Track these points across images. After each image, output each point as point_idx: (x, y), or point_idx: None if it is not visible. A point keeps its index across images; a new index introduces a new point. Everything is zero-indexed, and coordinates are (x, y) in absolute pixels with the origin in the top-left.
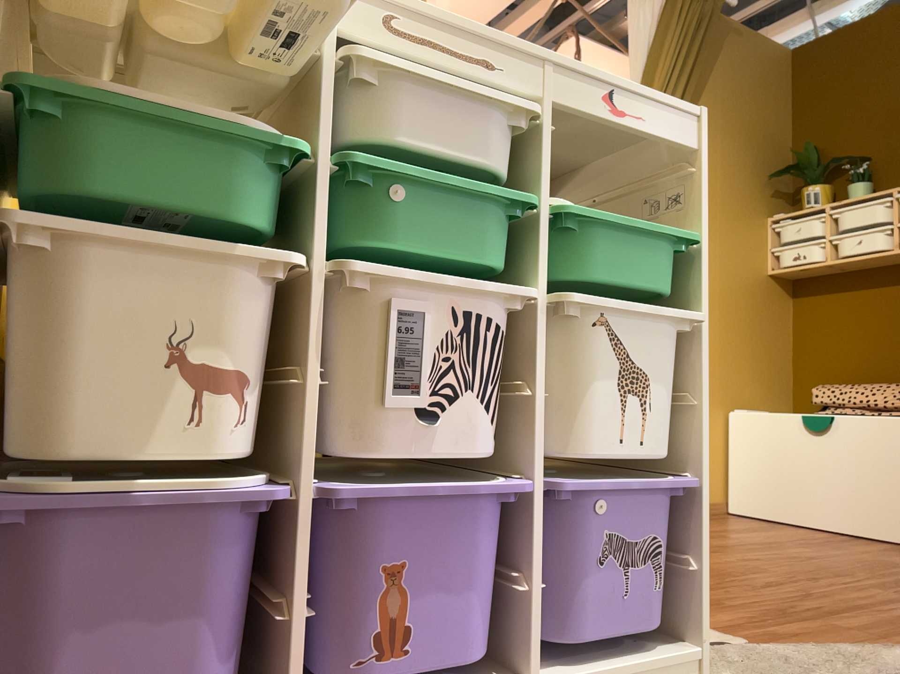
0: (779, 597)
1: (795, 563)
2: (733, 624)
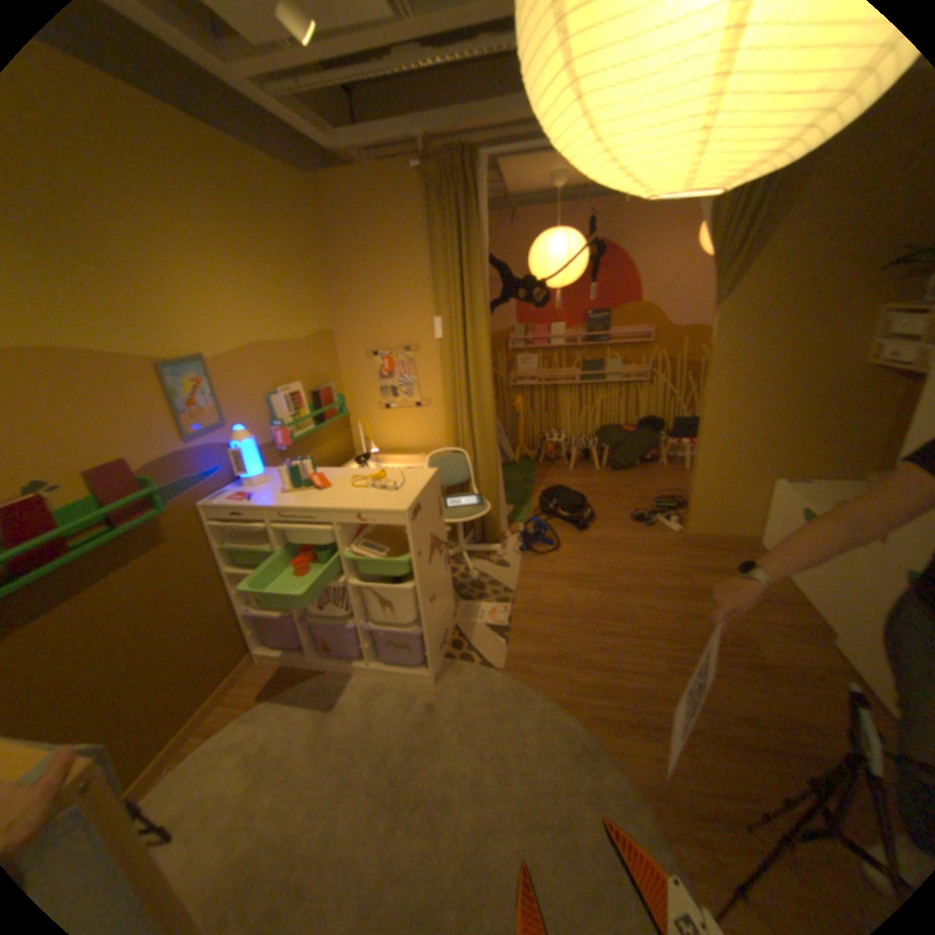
0: (585, 651)
1: (668, 625)
2: (520, 660)
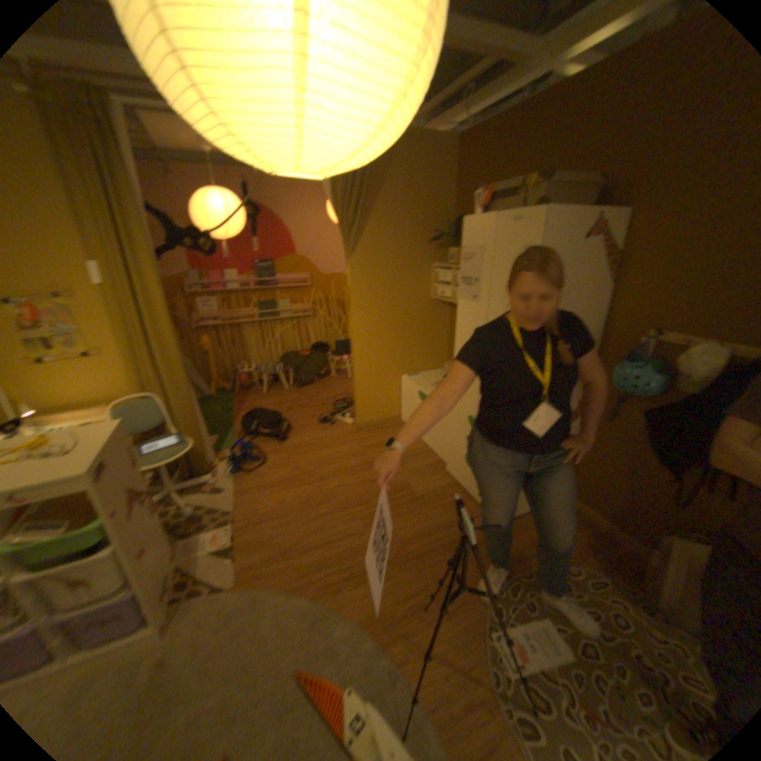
0: (300, 540)
1: (355, 495)
2: (246, 573)
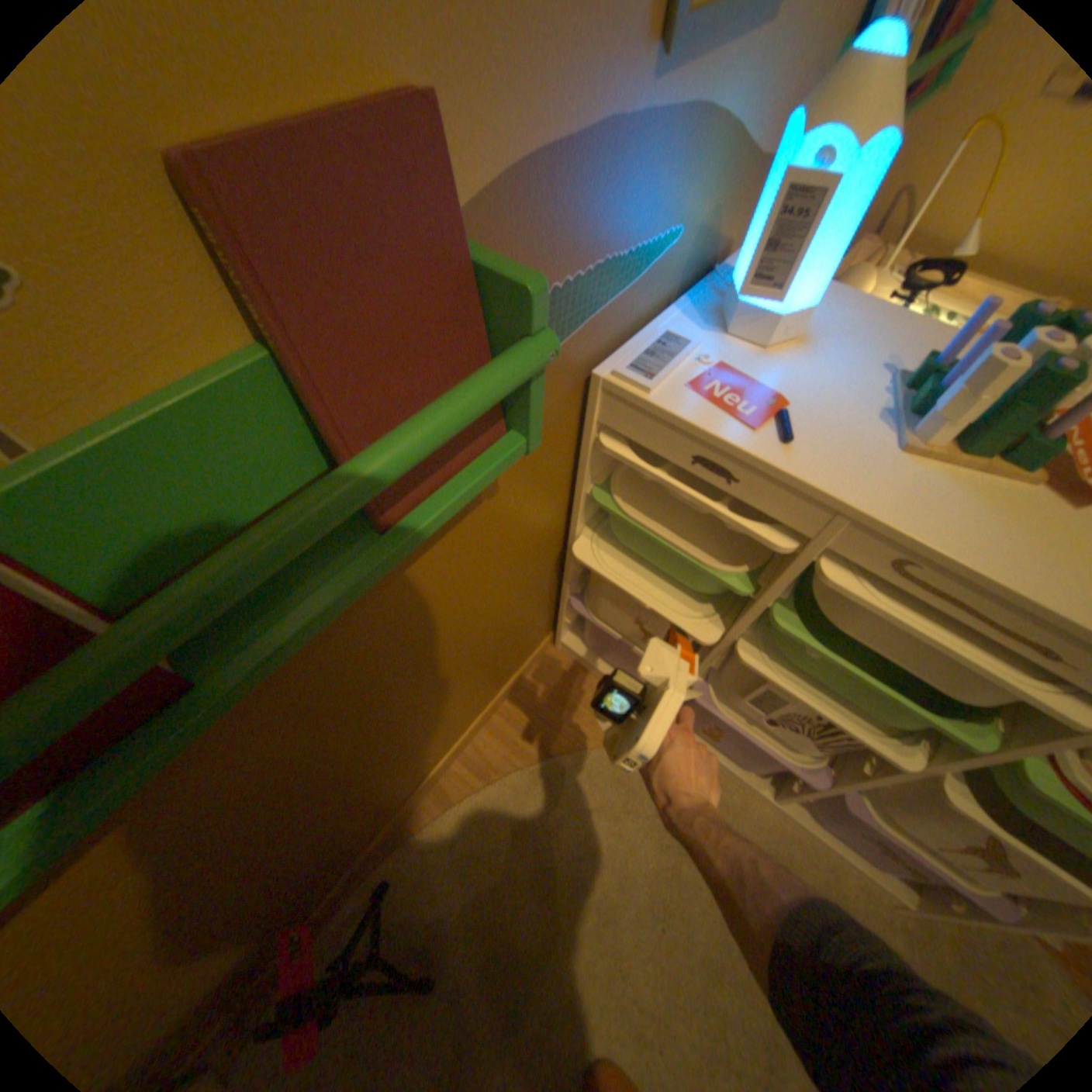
0: None
1: None
2: None
